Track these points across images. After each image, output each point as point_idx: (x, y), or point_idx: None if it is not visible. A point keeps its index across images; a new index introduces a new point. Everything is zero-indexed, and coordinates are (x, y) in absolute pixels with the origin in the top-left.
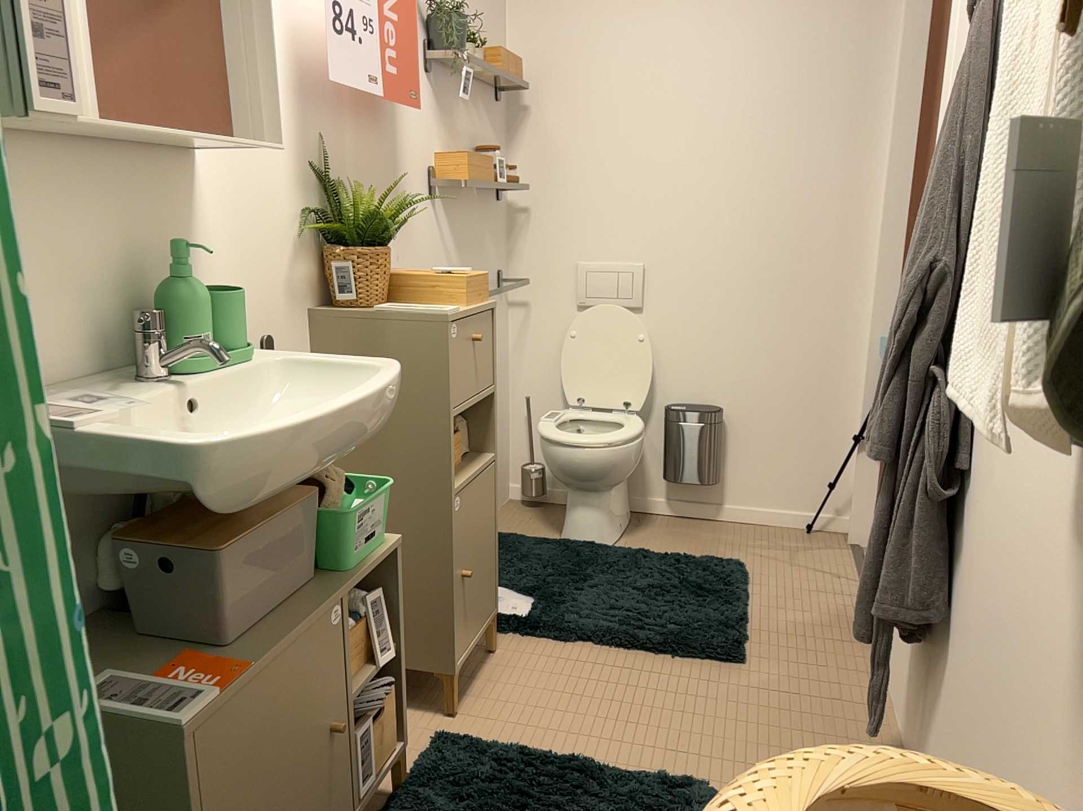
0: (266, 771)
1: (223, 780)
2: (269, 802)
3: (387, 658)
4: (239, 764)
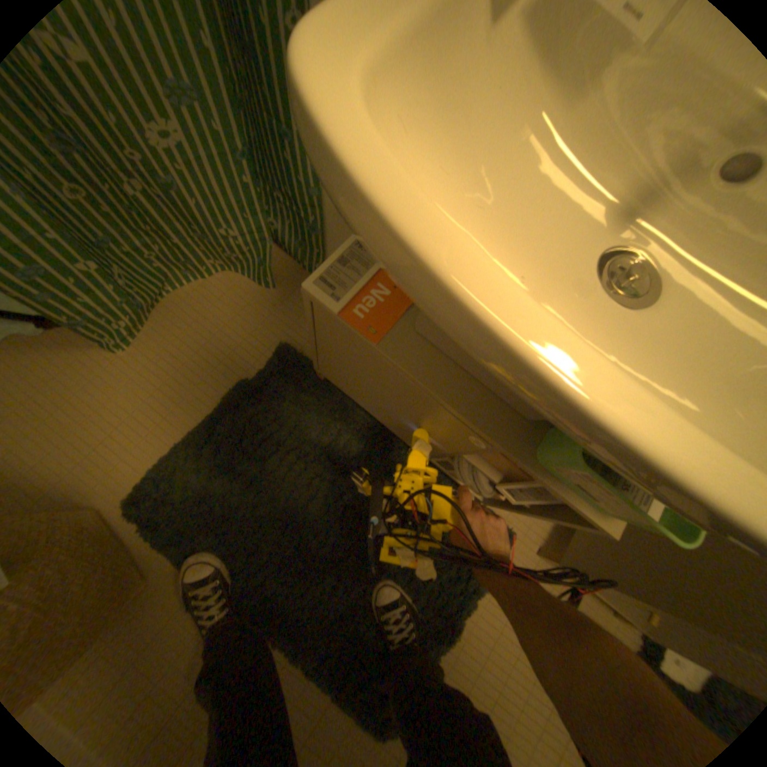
0: (366, 375)
1: (332, 339)
2: (363, 381)
3: (507, 495)
4: (346, 349)
